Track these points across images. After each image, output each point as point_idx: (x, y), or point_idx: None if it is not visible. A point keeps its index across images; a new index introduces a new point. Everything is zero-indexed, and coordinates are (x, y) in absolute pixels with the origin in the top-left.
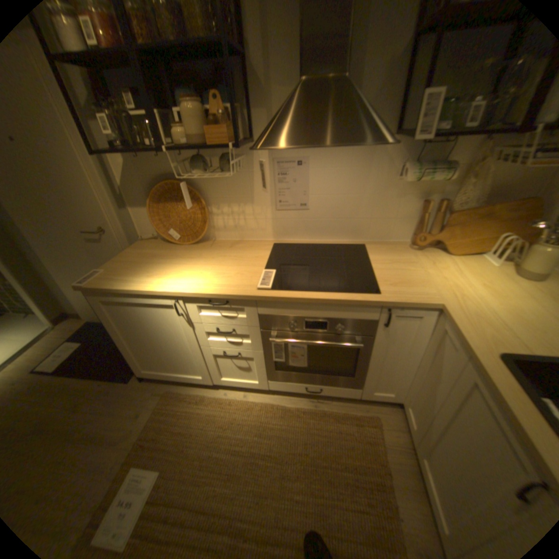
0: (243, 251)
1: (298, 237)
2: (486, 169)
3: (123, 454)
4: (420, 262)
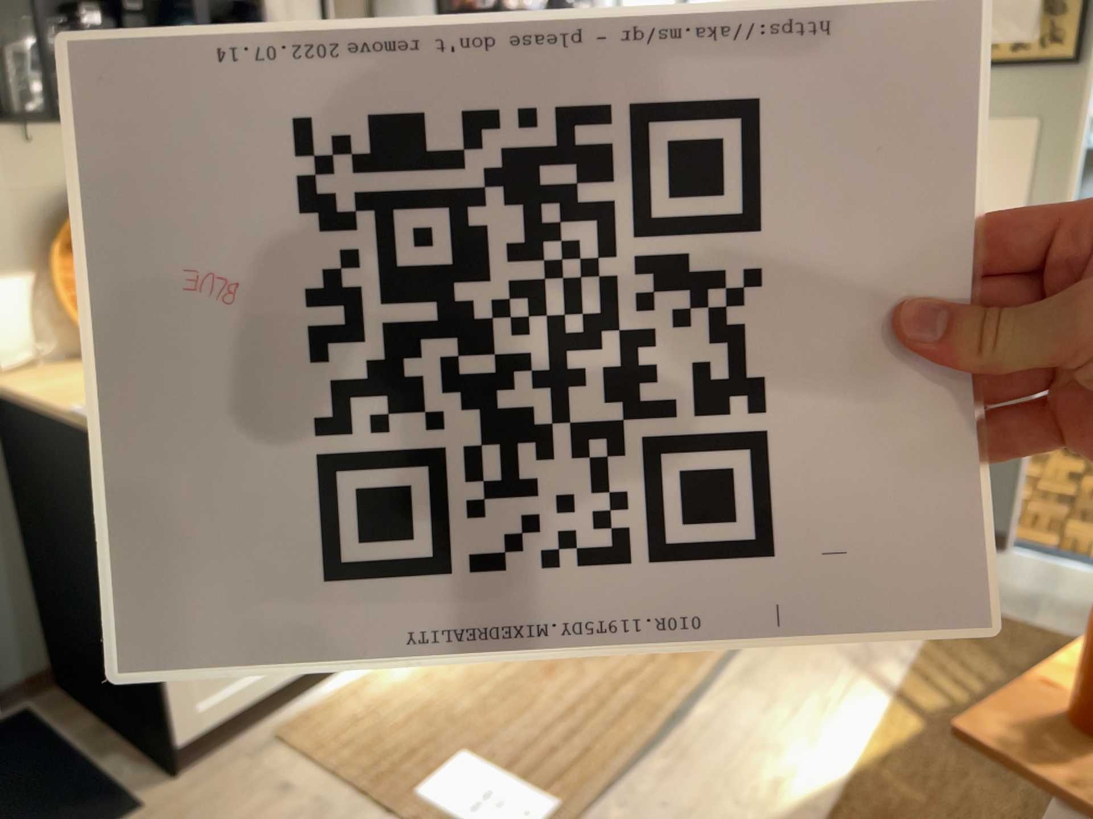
0: None
1: None
2: None
3: (367, 814)
4: None
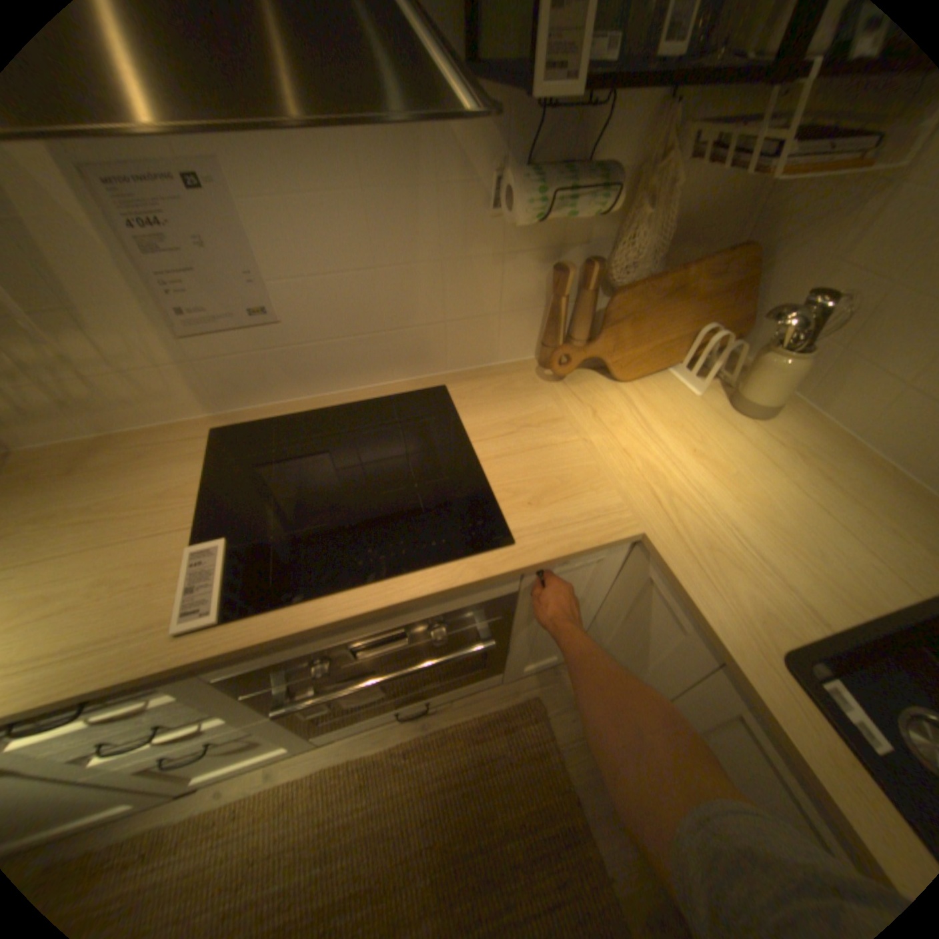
0: (112, 483)
1: (277, 397)
2: (667, 182)
3: None
4: (569, 418)
